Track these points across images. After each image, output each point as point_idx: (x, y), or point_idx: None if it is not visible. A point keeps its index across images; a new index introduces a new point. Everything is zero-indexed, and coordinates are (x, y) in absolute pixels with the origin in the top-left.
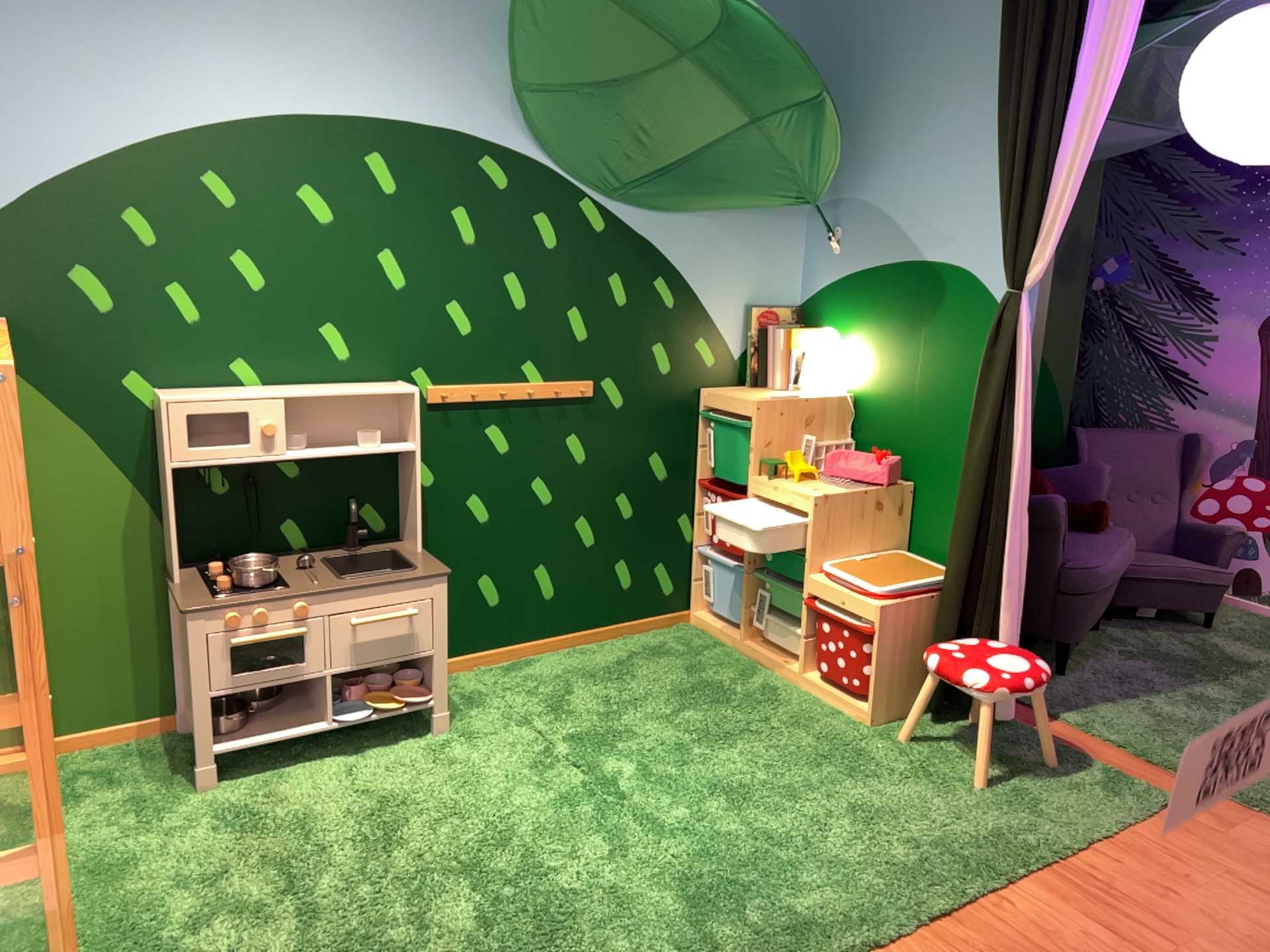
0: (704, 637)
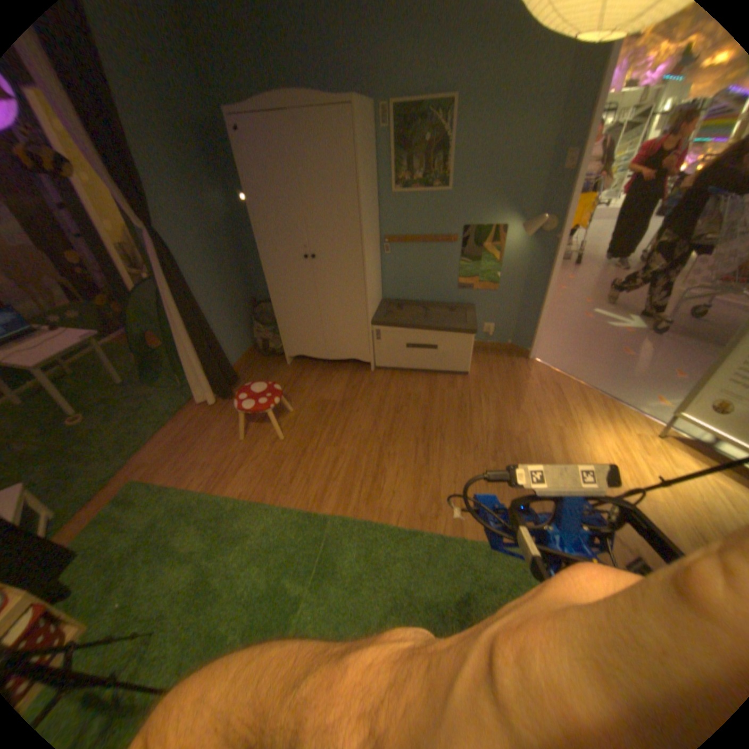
0: None
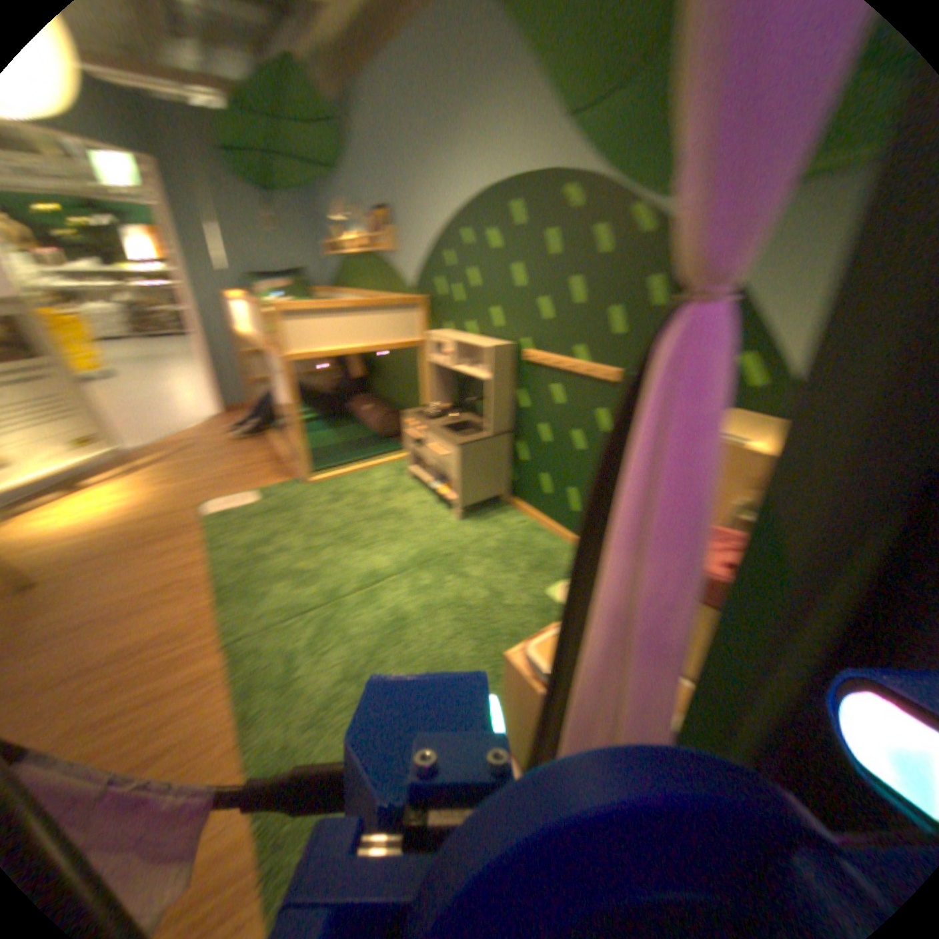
0: None
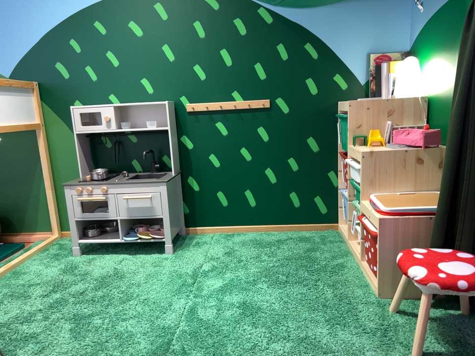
0: (337, 238)
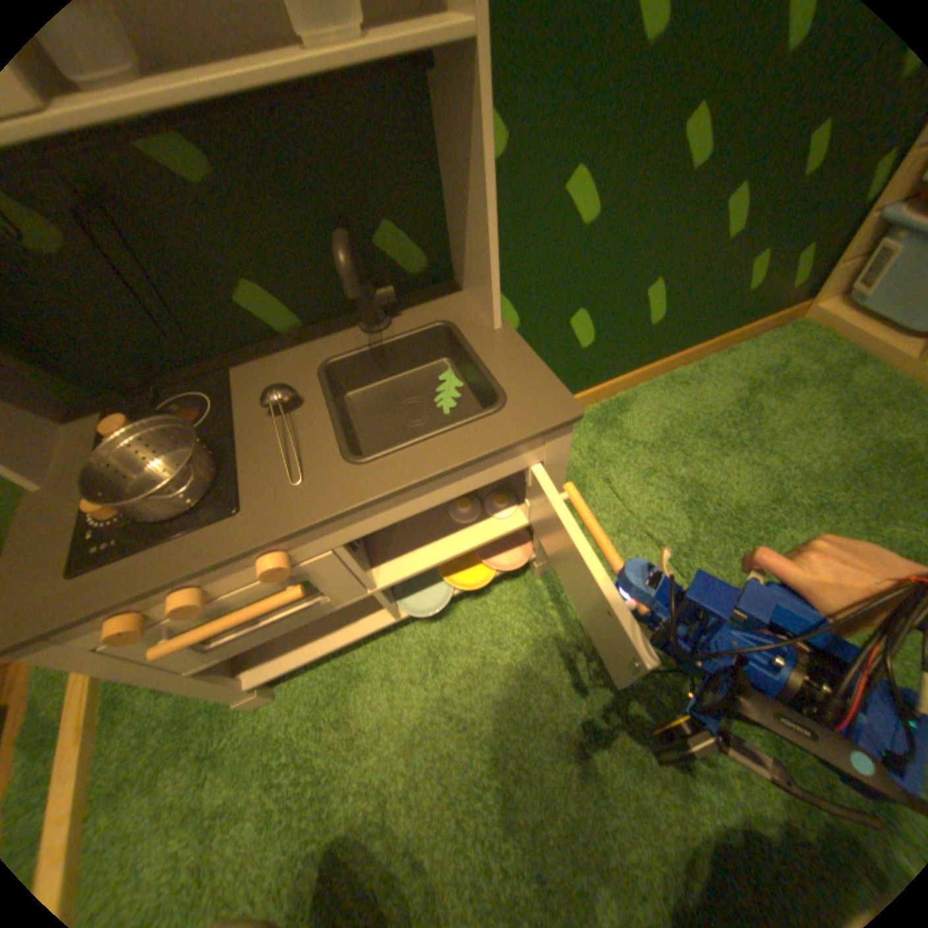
0: (843, 349)
